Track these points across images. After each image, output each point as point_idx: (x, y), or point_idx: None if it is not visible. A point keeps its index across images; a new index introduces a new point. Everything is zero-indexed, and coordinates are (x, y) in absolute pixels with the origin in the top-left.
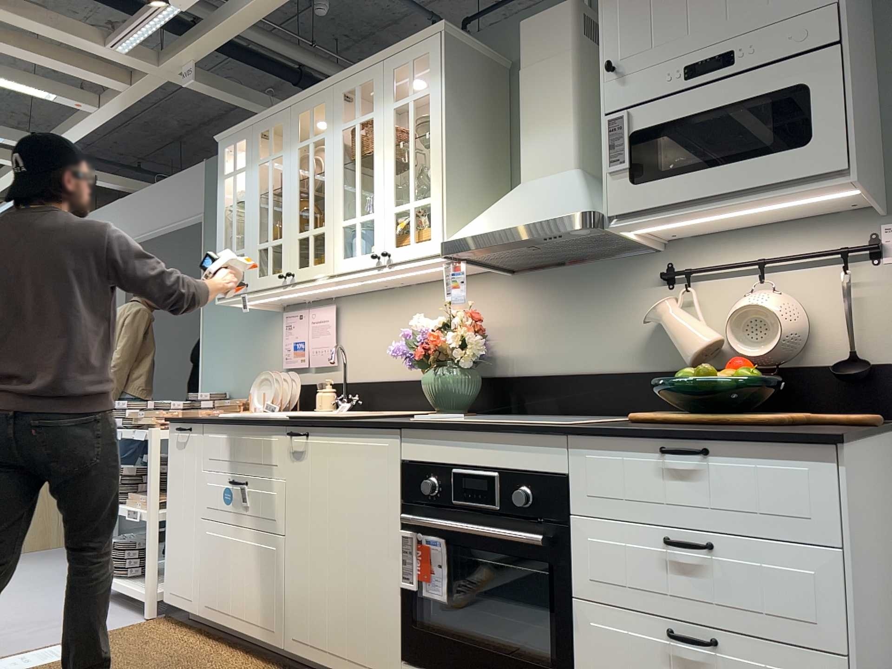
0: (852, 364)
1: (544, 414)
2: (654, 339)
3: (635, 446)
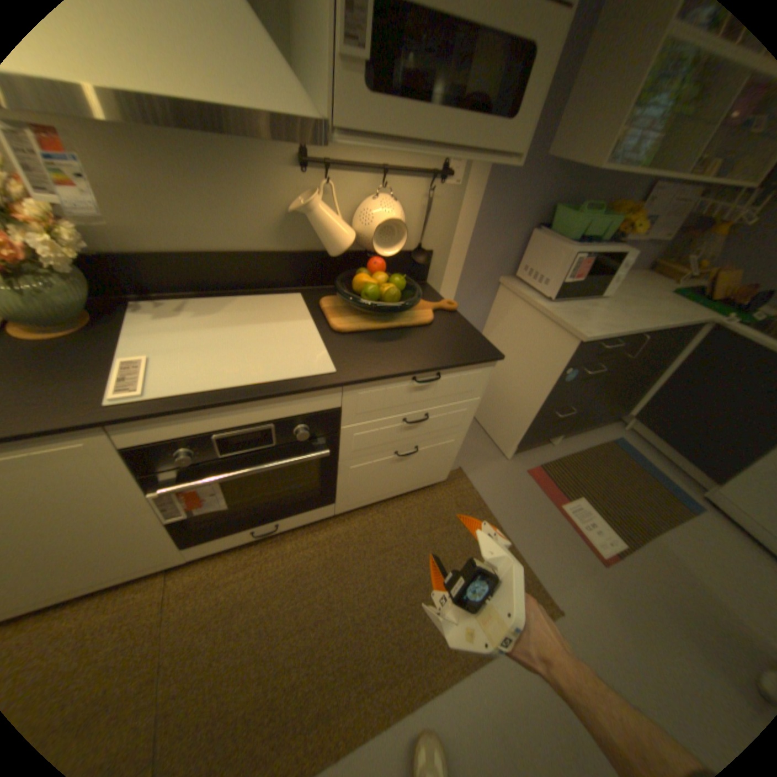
0: (418, 252)
1: (175, 293)
2: (288, 223)
3: (394, 380)
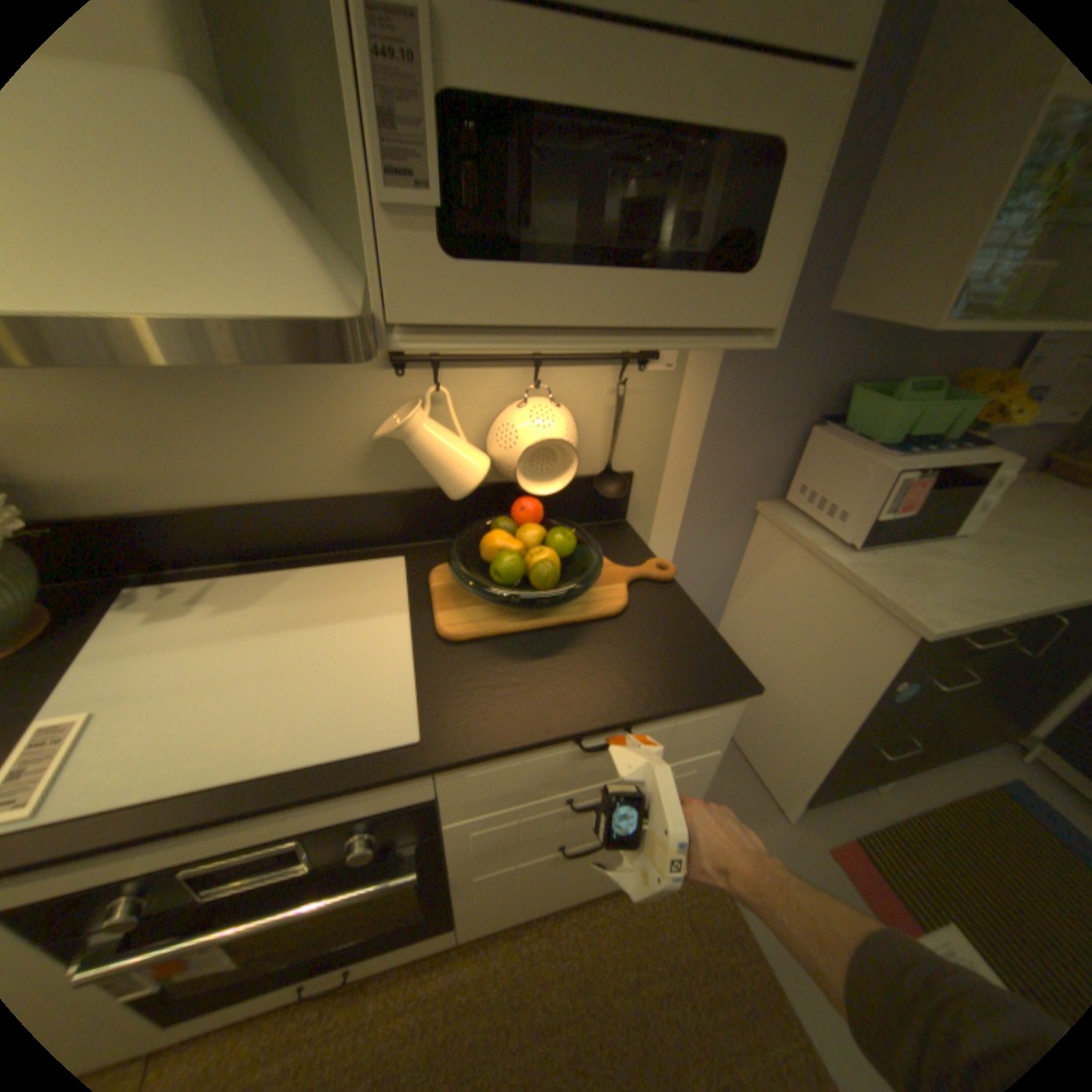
0: (607, 477)
1: (201, 567)
2: (380, 451)
3: (538, 748)
